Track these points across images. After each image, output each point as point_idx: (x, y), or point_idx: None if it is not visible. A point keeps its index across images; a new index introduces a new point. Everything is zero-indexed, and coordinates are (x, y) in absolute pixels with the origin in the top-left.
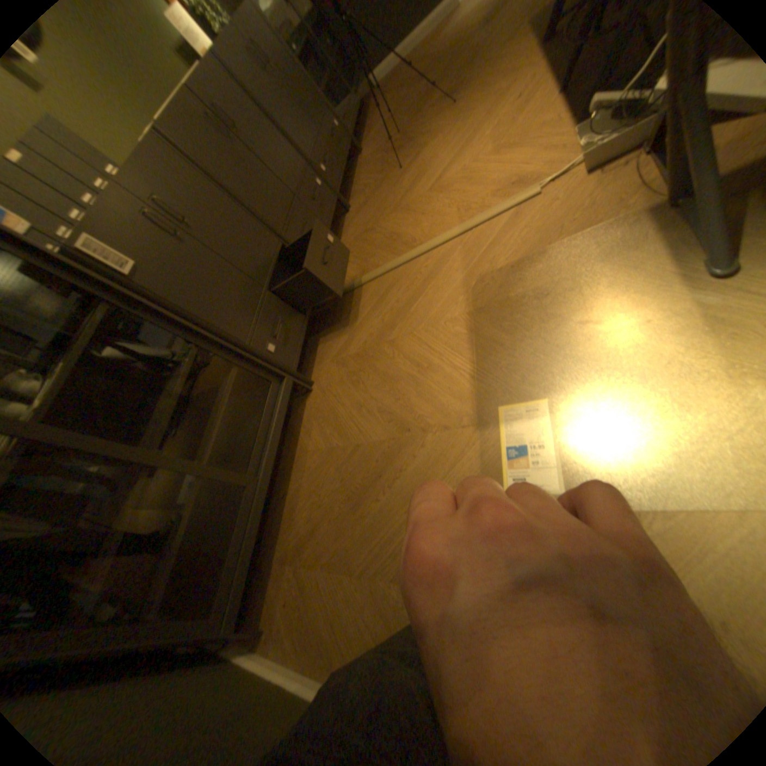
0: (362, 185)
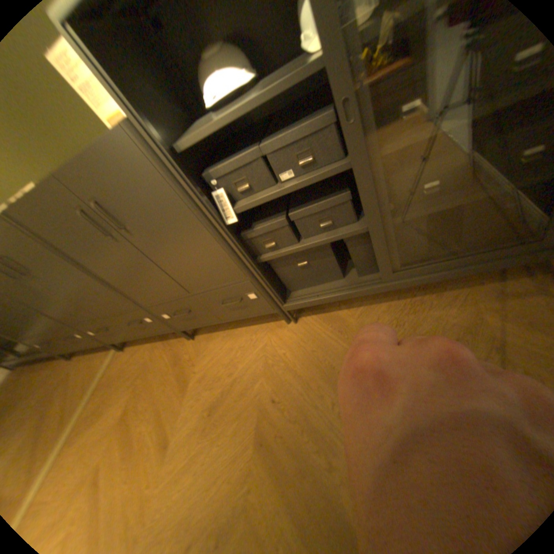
0: (210, 349)
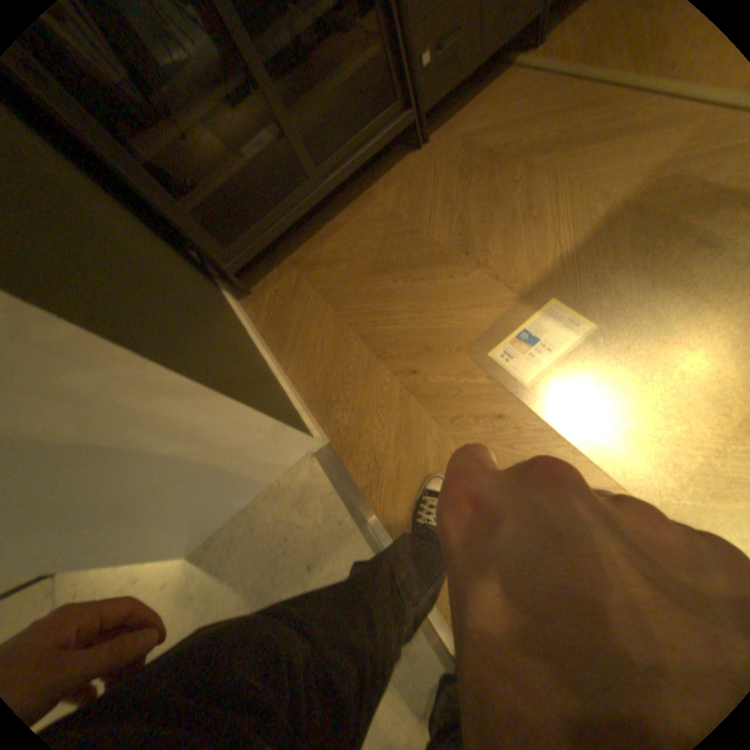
0: None
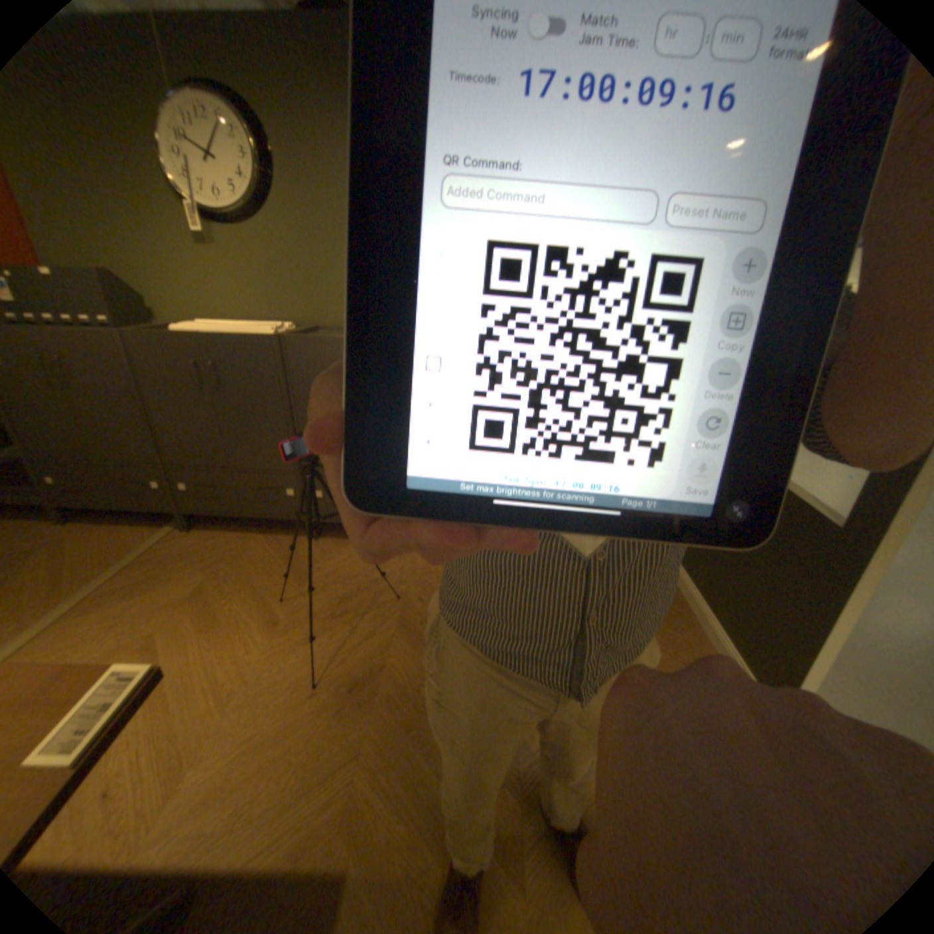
0: (341, 550)
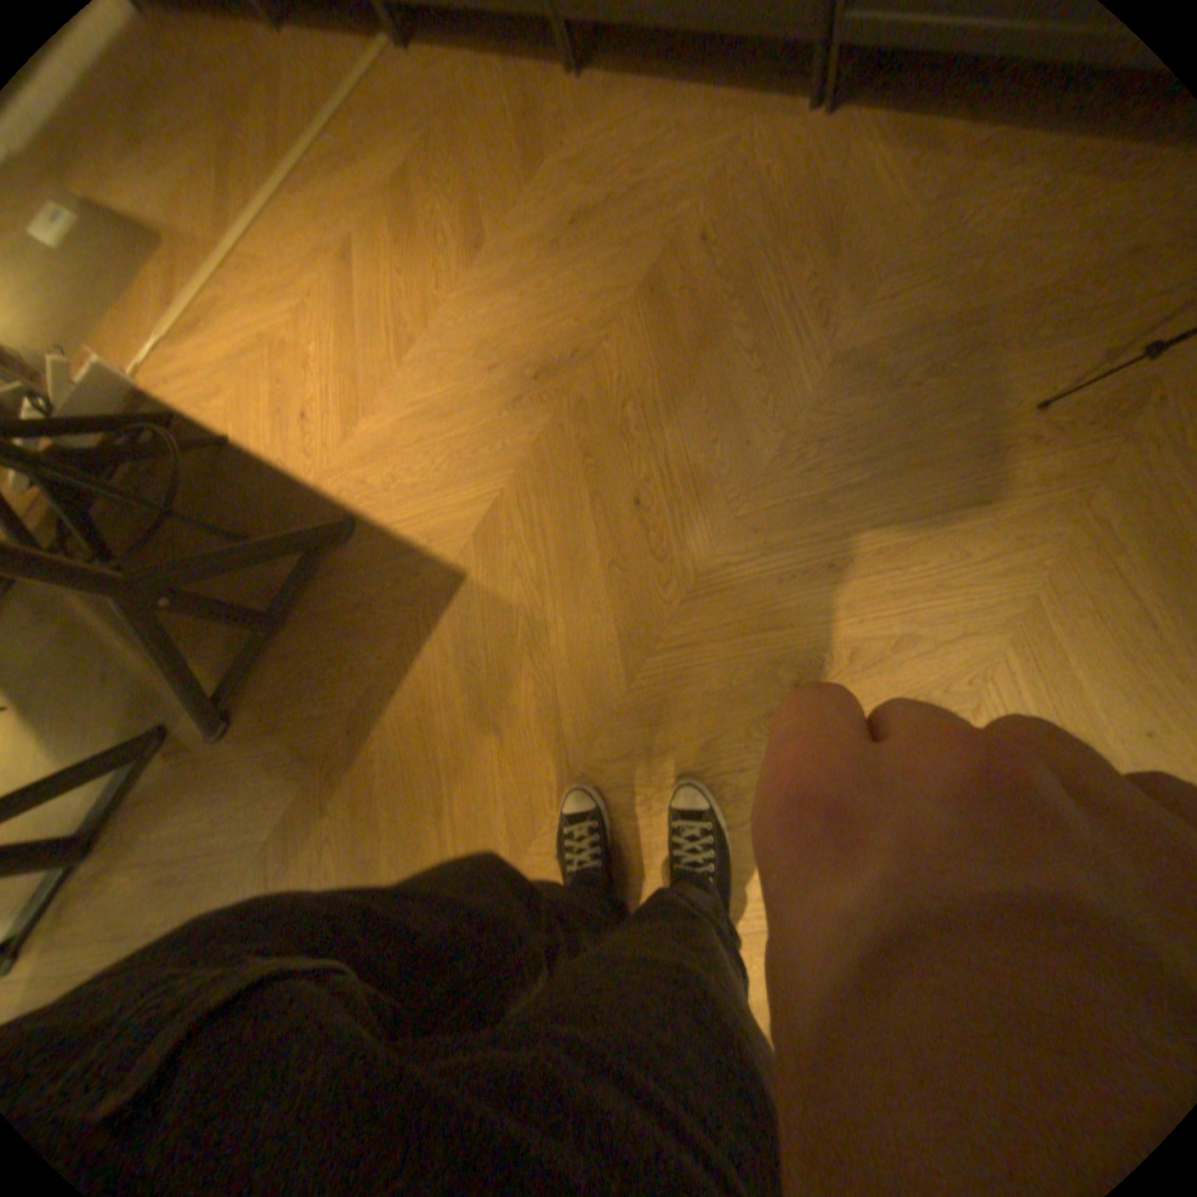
0: (609, 108)
